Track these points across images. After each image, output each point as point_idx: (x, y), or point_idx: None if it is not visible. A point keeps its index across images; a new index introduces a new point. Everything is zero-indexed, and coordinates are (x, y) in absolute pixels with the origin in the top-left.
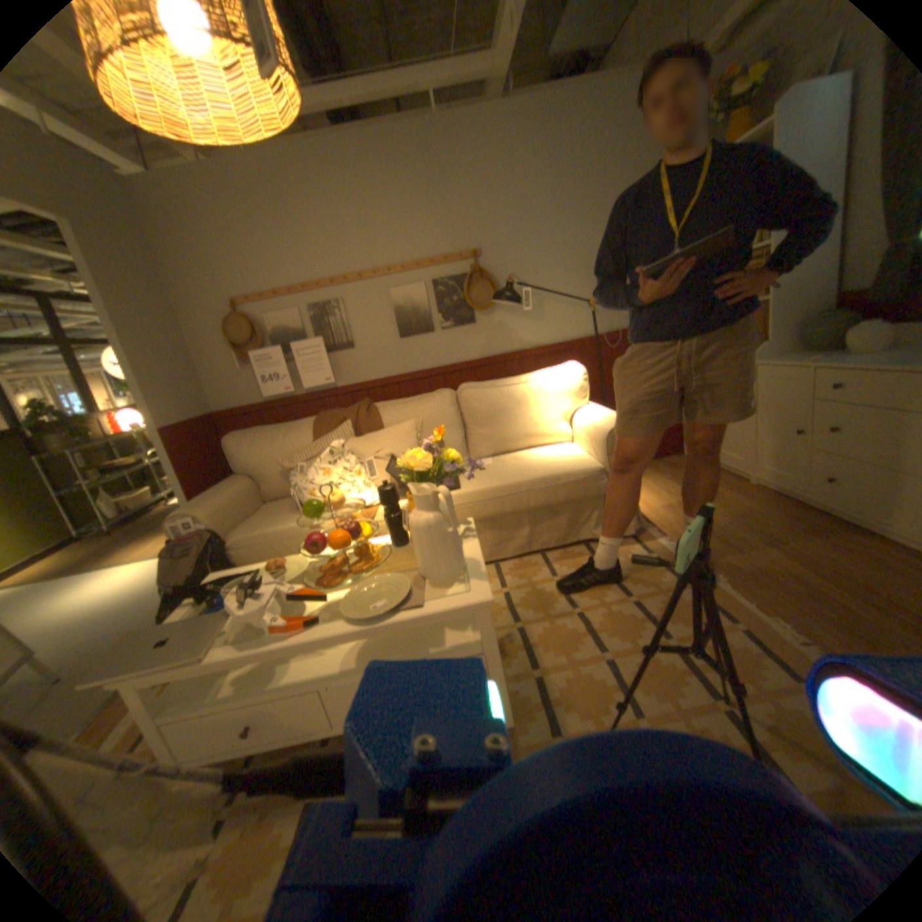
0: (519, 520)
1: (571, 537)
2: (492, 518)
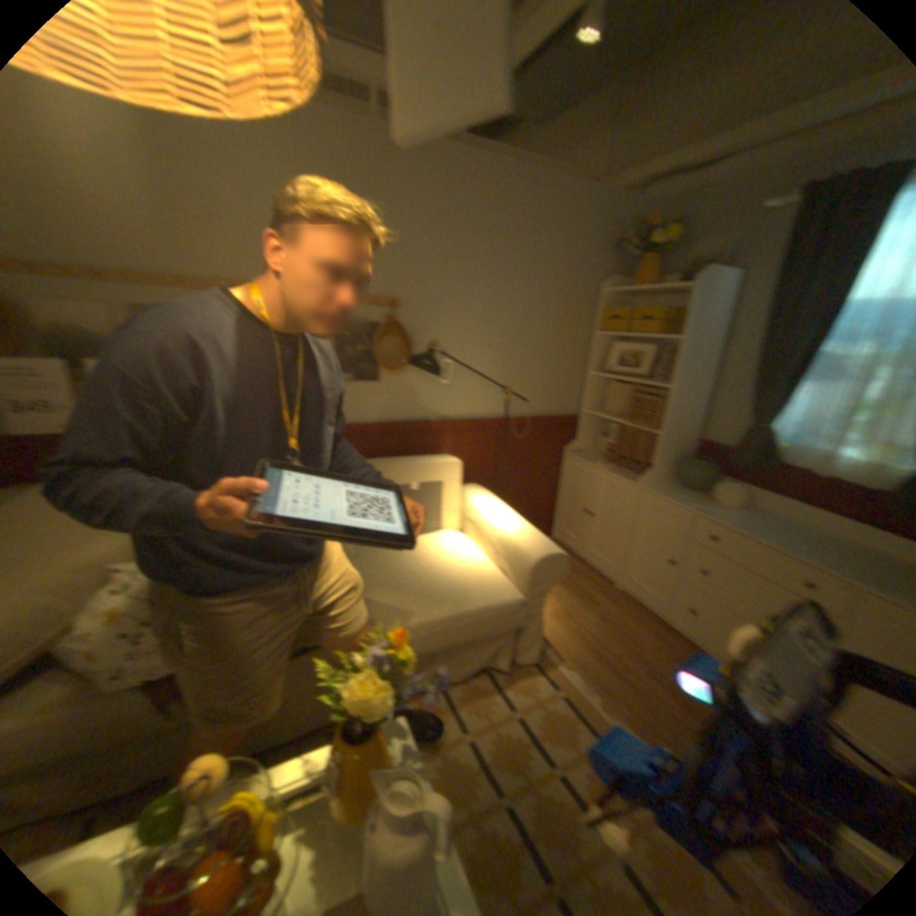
0: (428, 660)
1: (476, 668)
2: None
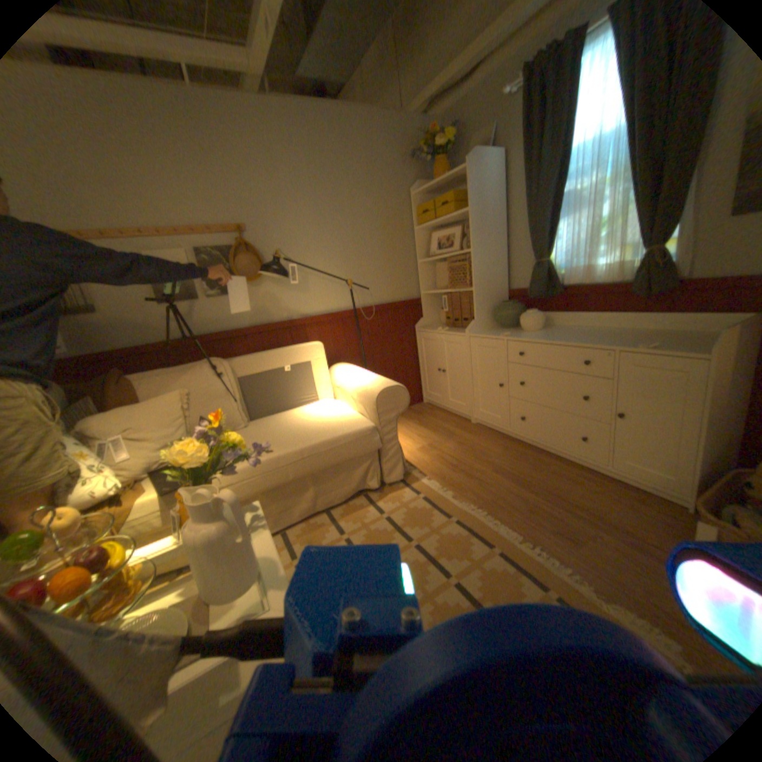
0: (303, 485)
1: (350, 490)
2: (275, 488)
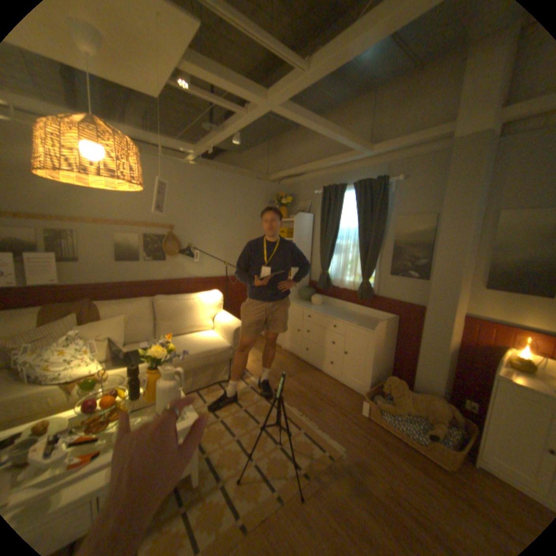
0: (187, 376)
1: (211, 382)
2: None
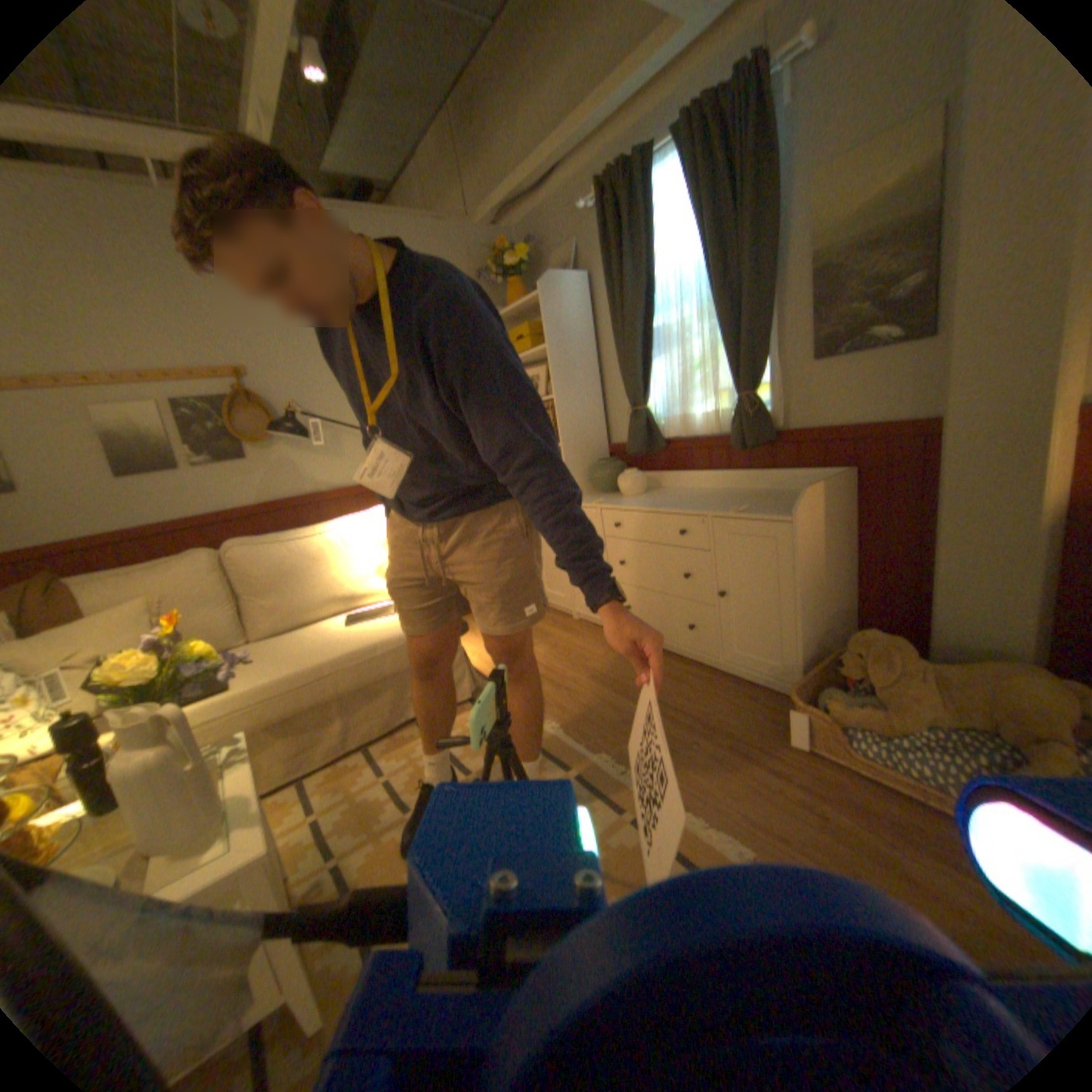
0: (326, 714)
1: (398, 718)
2: (285, 720)
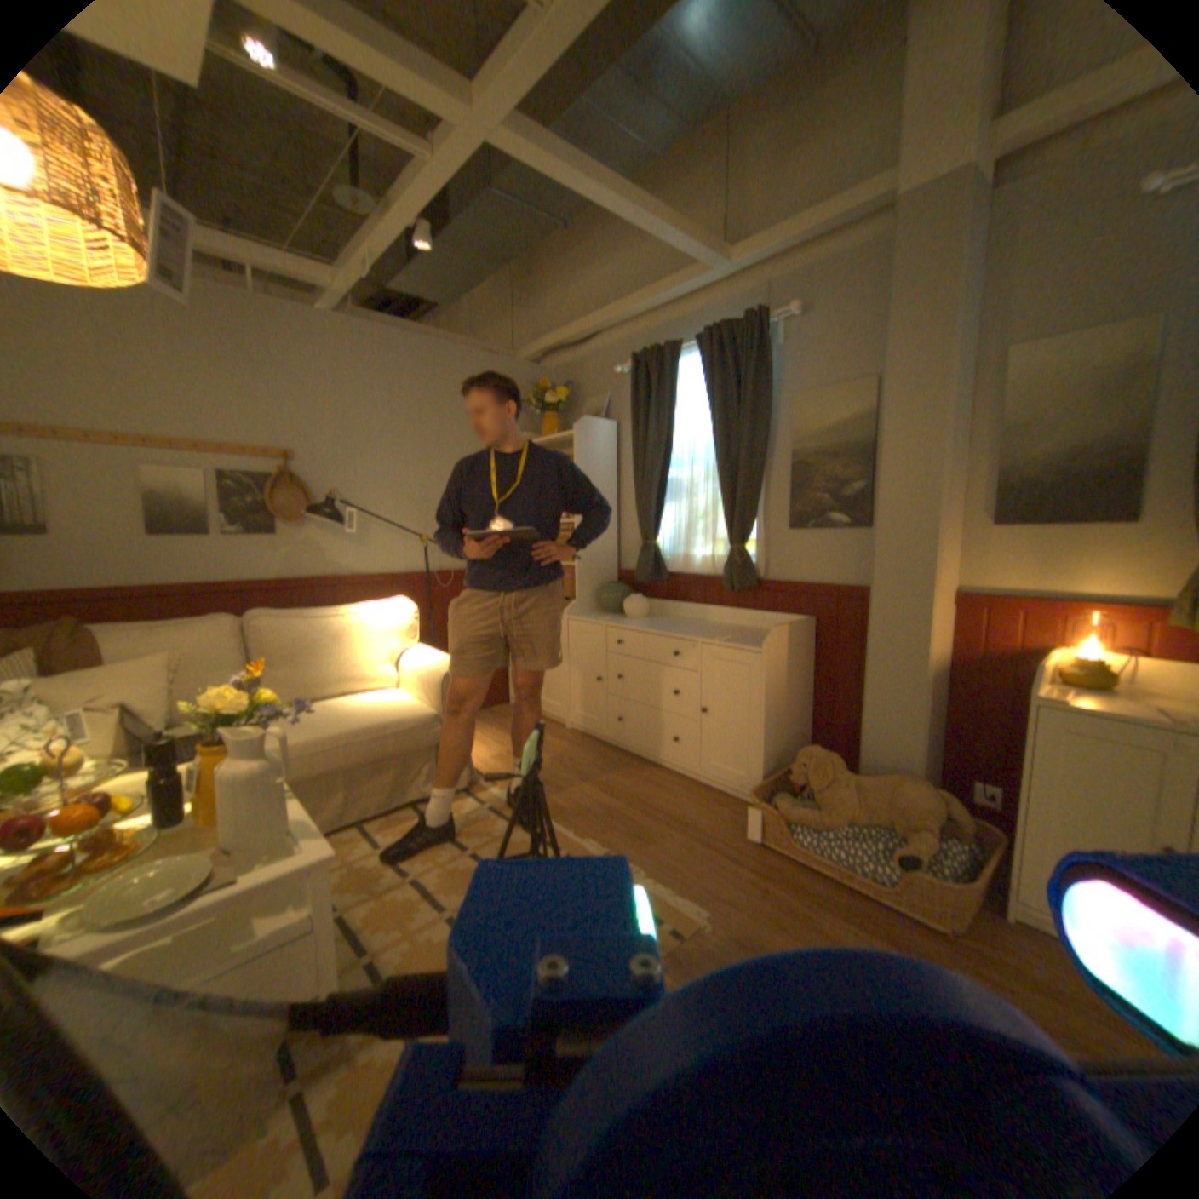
0: (331, 786)
1: (394, 801)
2: (293, 786)
